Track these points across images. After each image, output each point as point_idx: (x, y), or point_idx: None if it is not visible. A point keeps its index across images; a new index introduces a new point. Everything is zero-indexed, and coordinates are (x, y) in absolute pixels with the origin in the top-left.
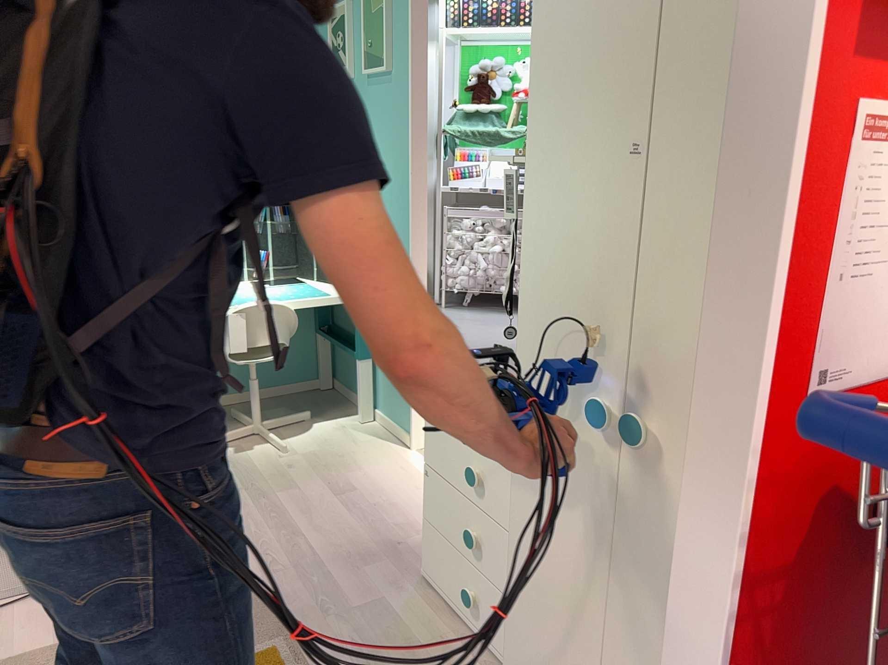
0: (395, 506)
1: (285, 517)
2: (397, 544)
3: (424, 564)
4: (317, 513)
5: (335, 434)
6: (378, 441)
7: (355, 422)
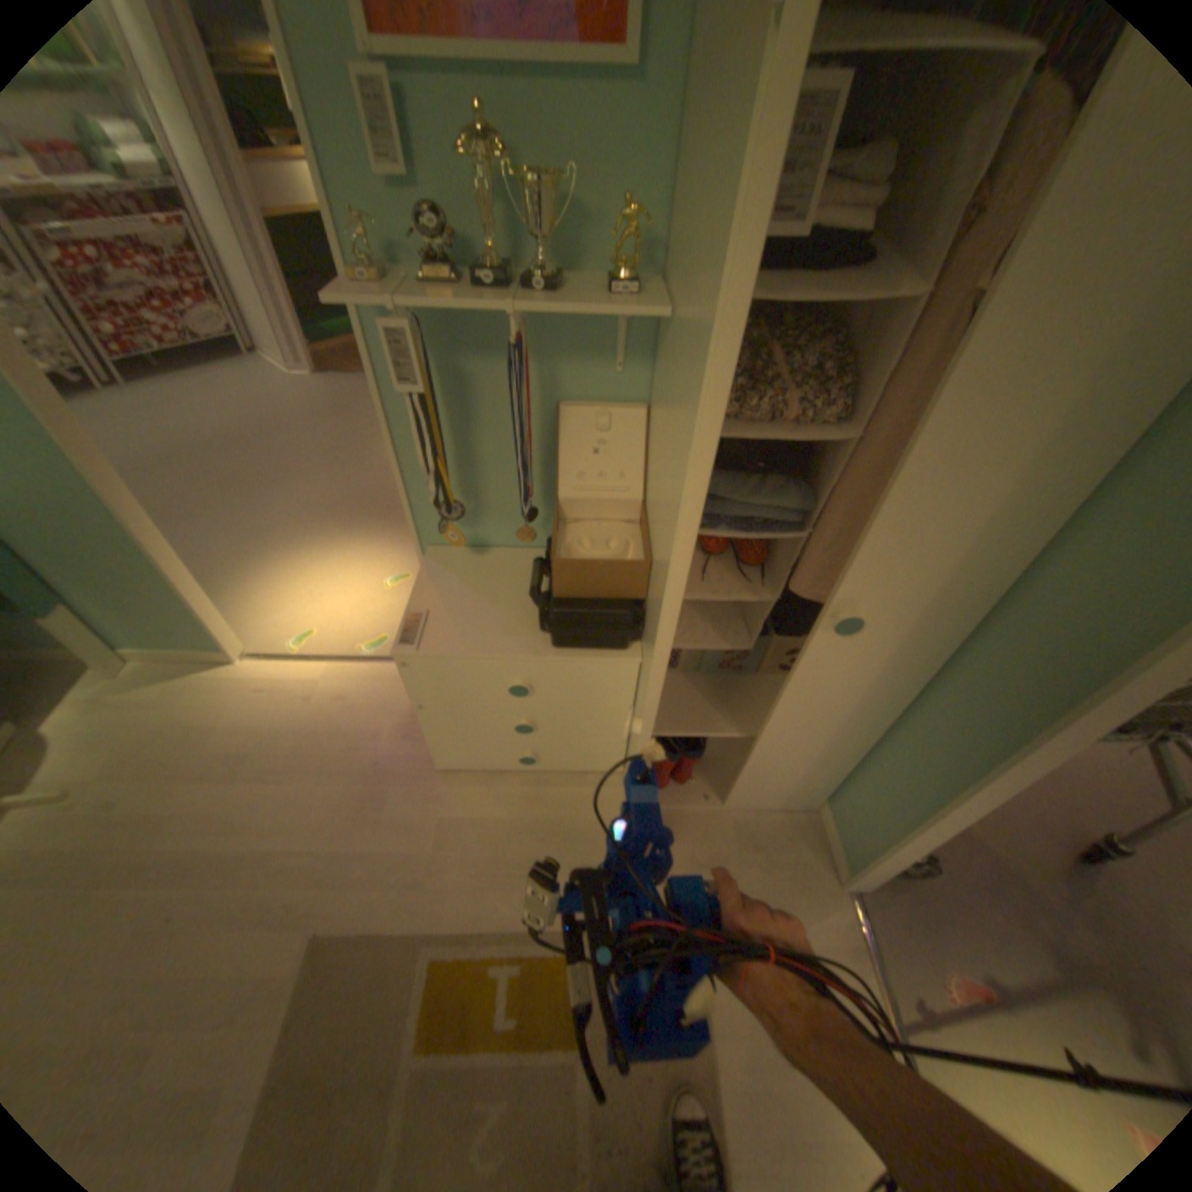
0: (313, 733)
1: (217, 857)
2: (373, 764)
3: (439, 761)
4: (245, 817)
5: (97, 715)
6: (175, 681)
7: (100, 680)
